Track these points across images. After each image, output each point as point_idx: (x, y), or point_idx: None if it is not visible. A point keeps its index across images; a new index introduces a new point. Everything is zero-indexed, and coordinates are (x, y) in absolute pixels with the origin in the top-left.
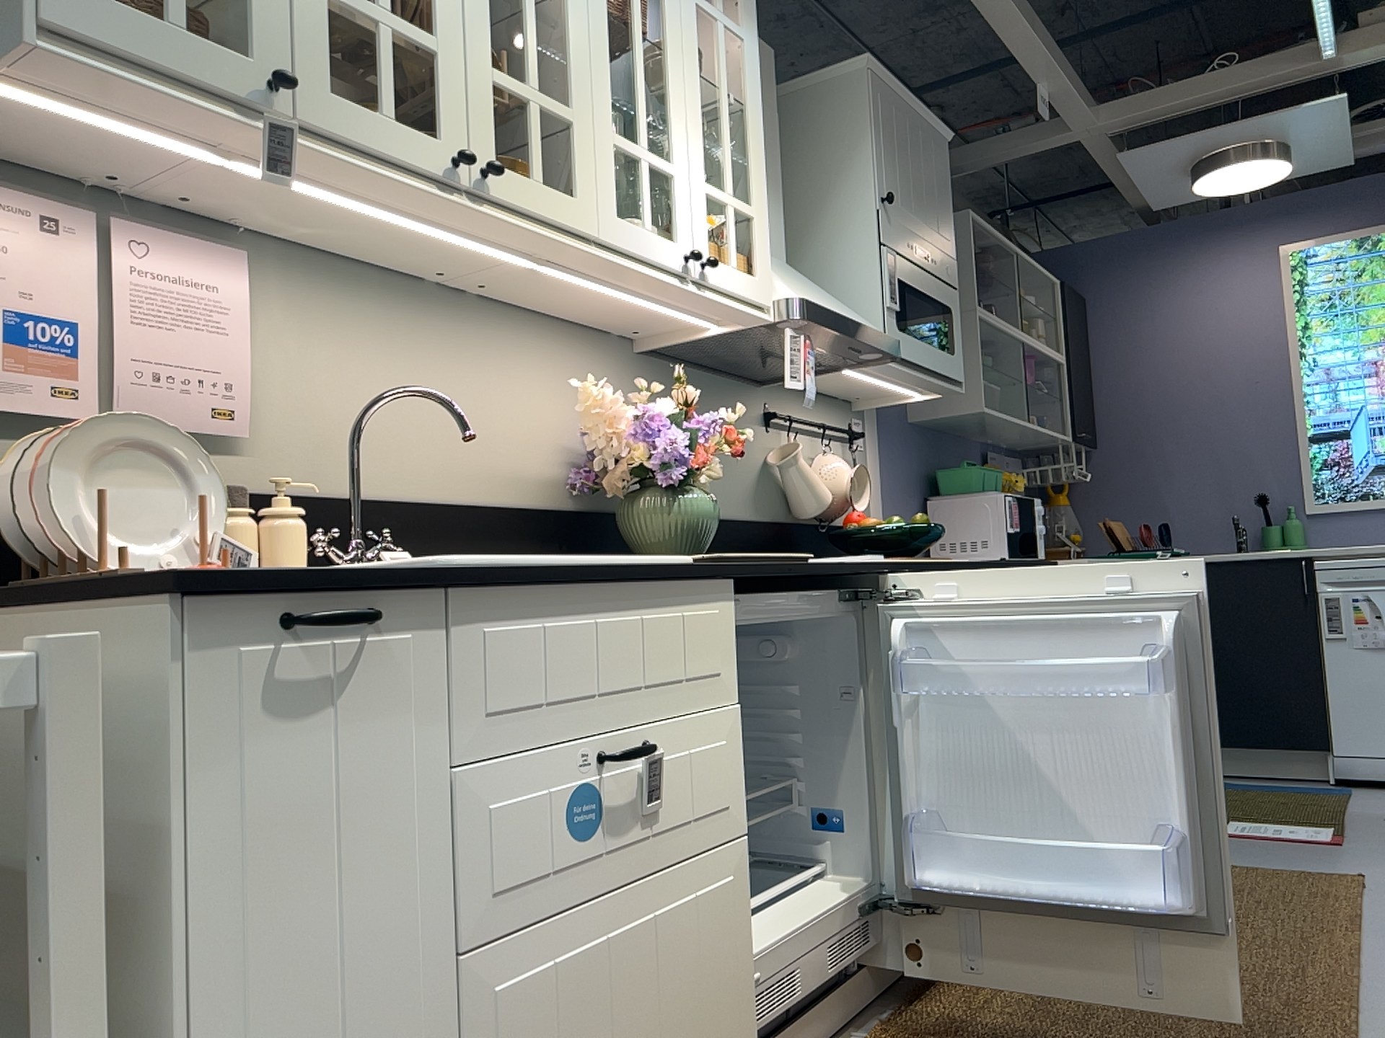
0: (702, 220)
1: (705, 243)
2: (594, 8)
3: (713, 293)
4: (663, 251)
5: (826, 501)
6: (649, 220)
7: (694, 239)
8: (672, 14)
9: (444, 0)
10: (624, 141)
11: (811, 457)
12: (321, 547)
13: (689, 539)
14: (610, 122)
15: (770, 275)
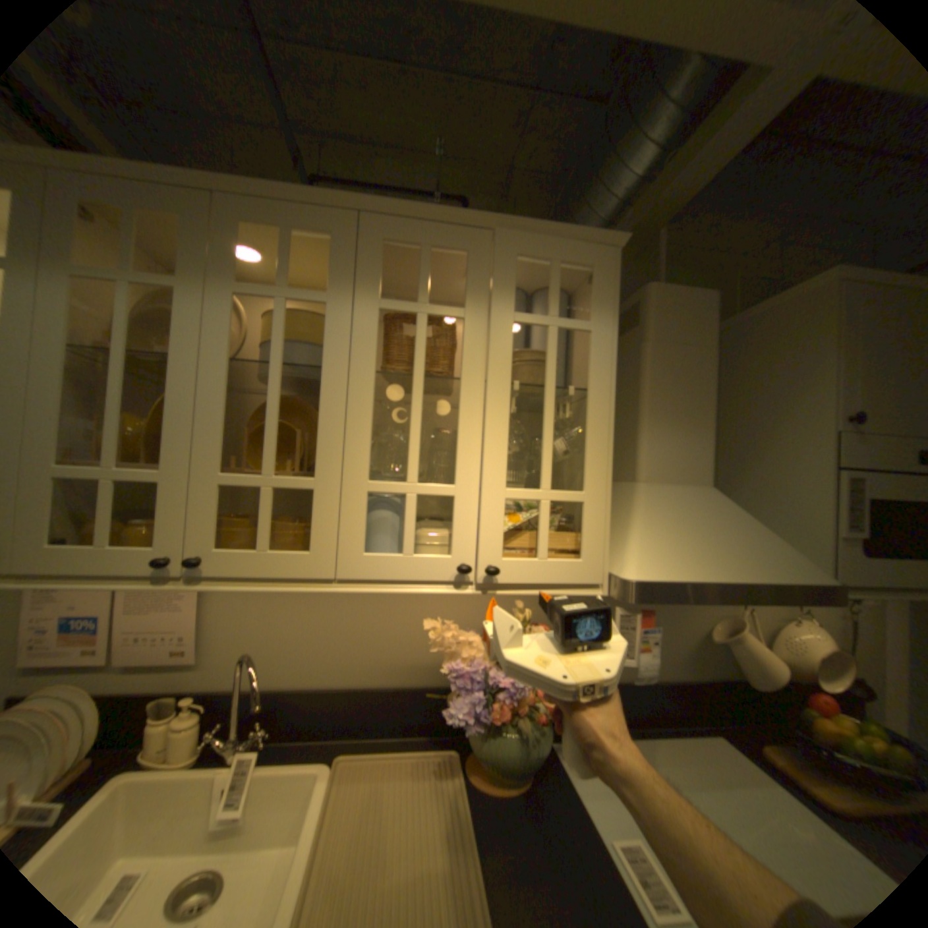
0: (495, 524)
1: (493, 547)
2: (356, 379)
3: (505, 589)
4: (427, 568)
5: (788, 670)
6: (411, 544)
7: (476, 546)
8: (473, 345)
9: (172, 437)
10: (383, 483)
11: (783, 620)
12: (204, 744)
13: (509, 767)
14: (364, 473)
15: (606, 550)
